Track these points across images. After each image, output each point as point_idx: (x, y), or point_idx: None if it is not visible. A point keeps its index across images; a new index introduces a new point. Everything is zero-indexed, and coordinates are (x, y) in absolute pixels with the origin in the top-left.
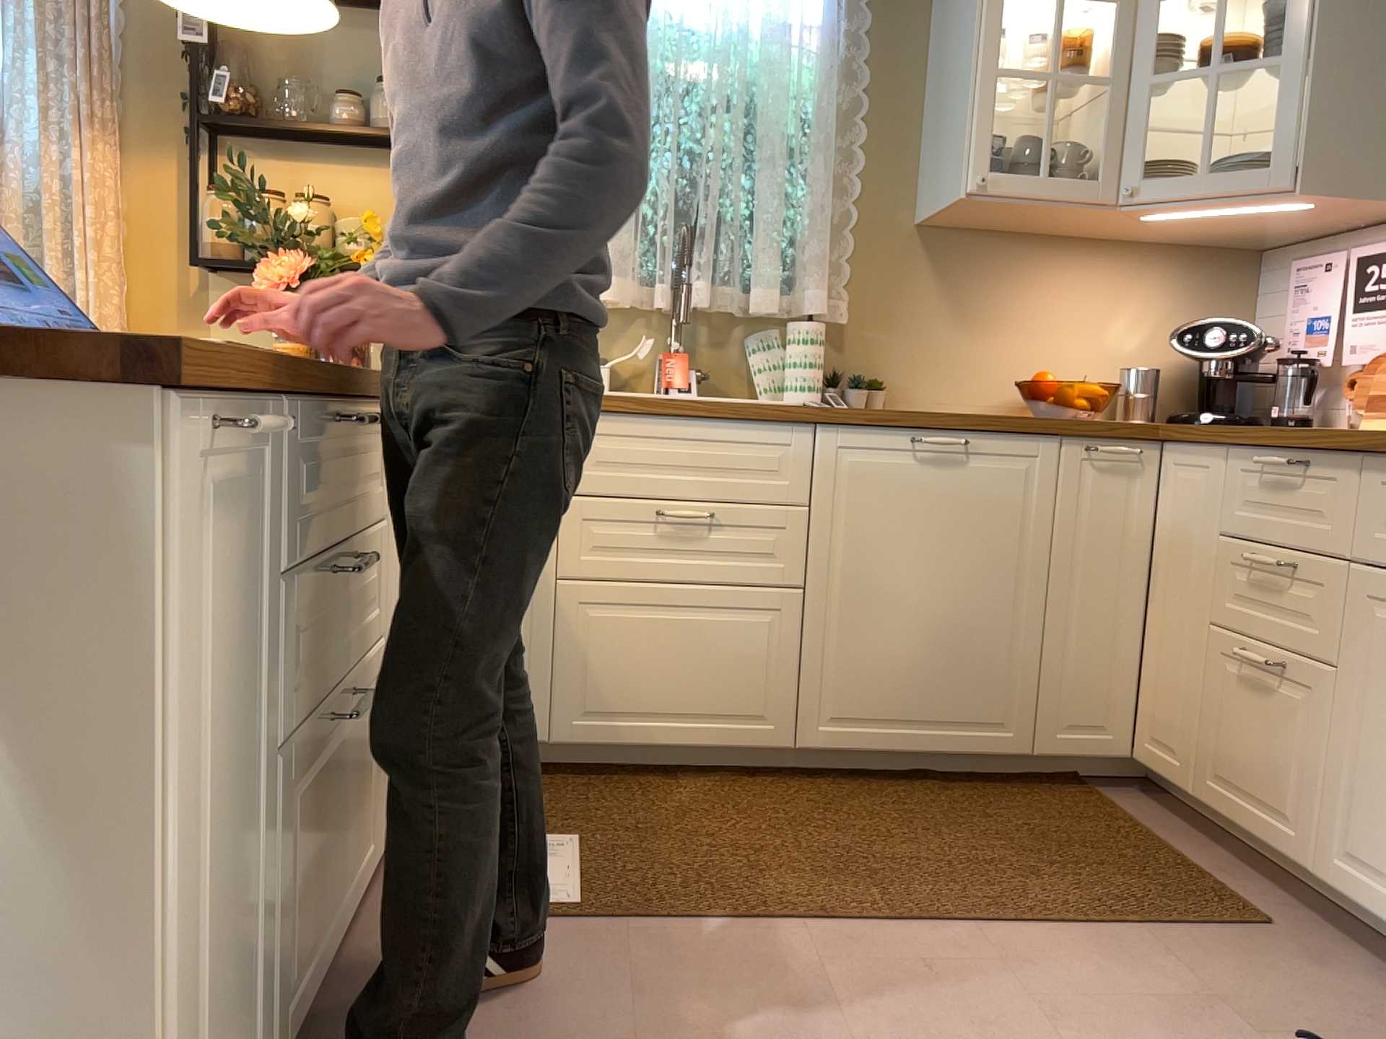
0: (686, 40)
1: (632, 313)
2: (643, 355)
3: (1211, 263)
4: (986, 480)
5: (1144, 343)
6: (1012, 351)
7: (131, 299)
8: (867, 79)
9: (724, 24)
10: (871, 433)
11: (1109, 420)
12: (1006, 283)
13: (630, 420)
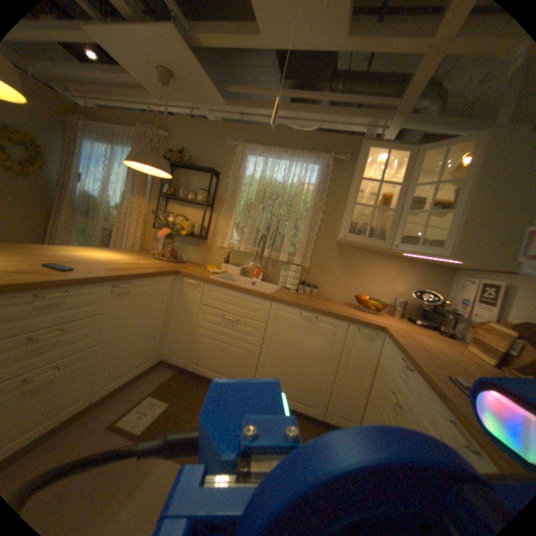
0: (277, 186)
1: (251, 255)
2: (249, 267)
3: (436, 271)
4: (321, 331)
5: (406, 292)
6: (359, 286)
7: (144, 233)
8: (327, 201)
9: (285, 183)
10: (287, 308)
11: (369, 321)
12: (361, 265)
13: (221, 289)
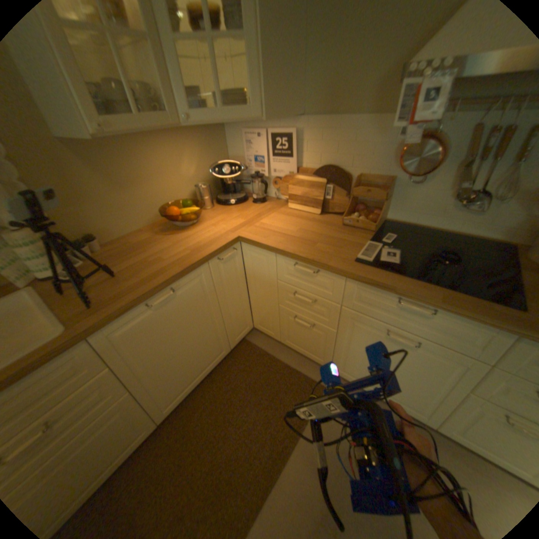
0: None
1: None
2: None
3: (207, 128)
4: (186, 296)
5: (196, 171)
6: (147, 194)
7: None
8: None
9: None
10: (122, 318)
11: (218, 240)
12: (129, 161)
13: None
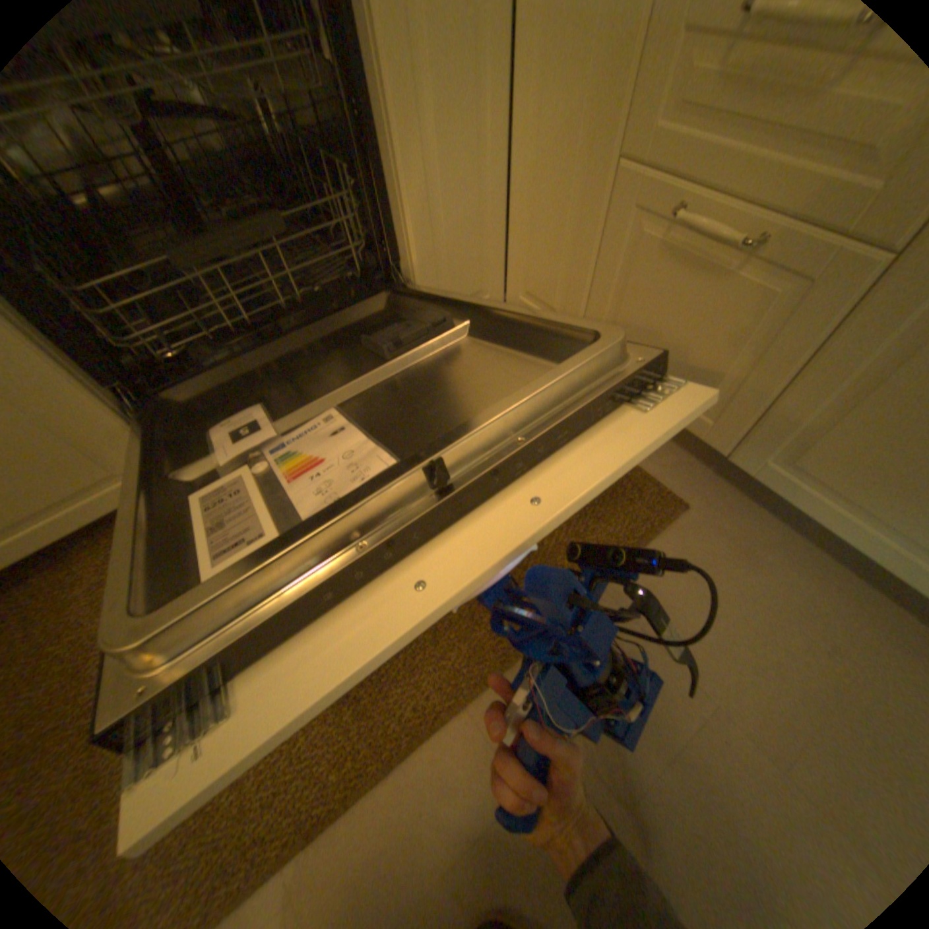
0: None
1: None
2: None
3: None
4: None
5: None
6: None
7: None
8: None
9: None
10: None
11: None
12: None
13: None
